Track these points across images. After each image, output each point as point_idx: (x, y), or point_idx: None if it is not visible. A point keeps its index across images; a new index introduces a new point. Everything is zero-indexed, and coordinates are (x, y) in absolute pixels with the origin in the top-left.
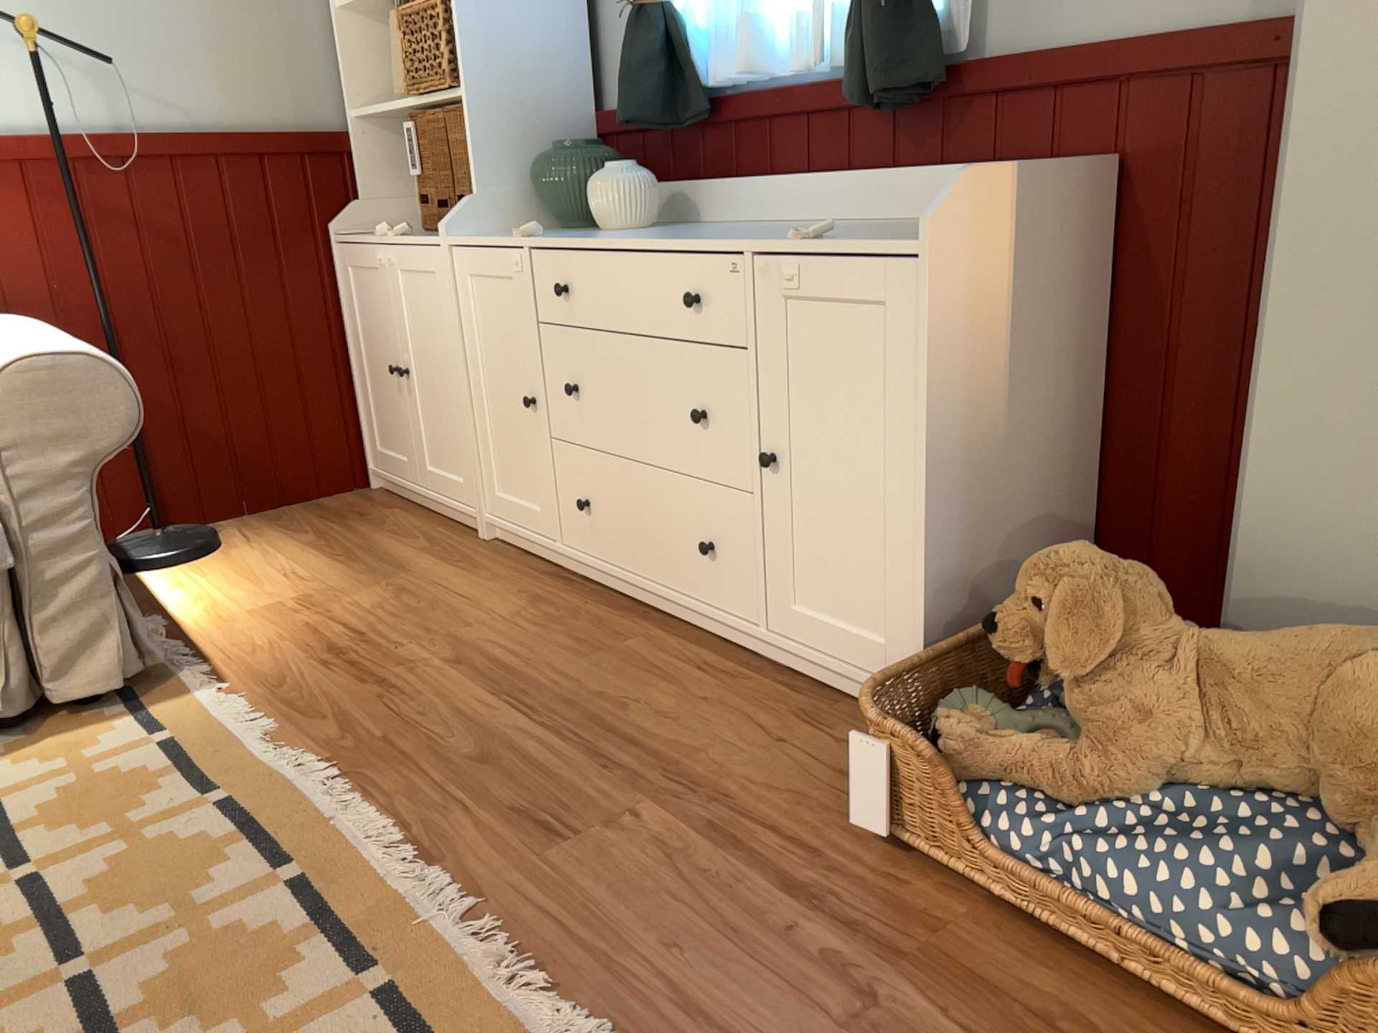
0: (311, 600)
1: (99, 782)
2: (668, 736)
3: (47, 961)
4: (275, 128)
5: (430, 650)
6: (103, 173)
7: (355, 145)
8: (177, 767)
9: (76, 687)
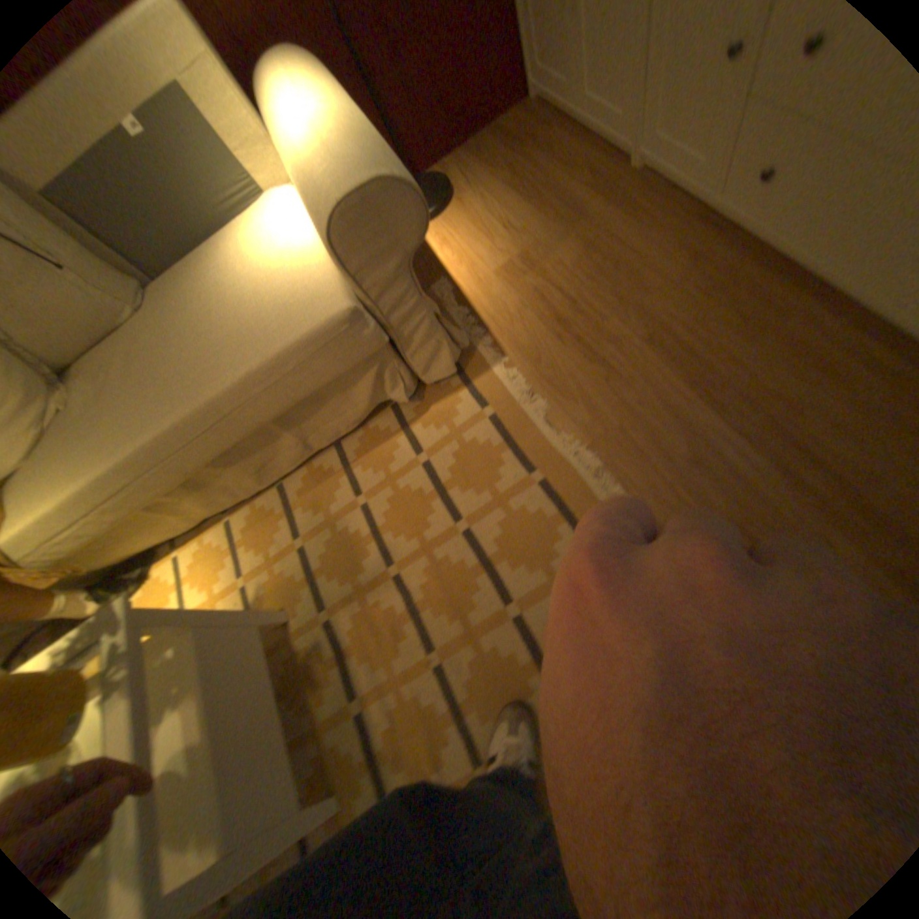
0: (530, 261)
1: (470, 453)
2: (847, 457)
3: (497, 602)
4: None
5: (628, 327)
6: None
7: None
8: (506, 447)
9: (433, 377)
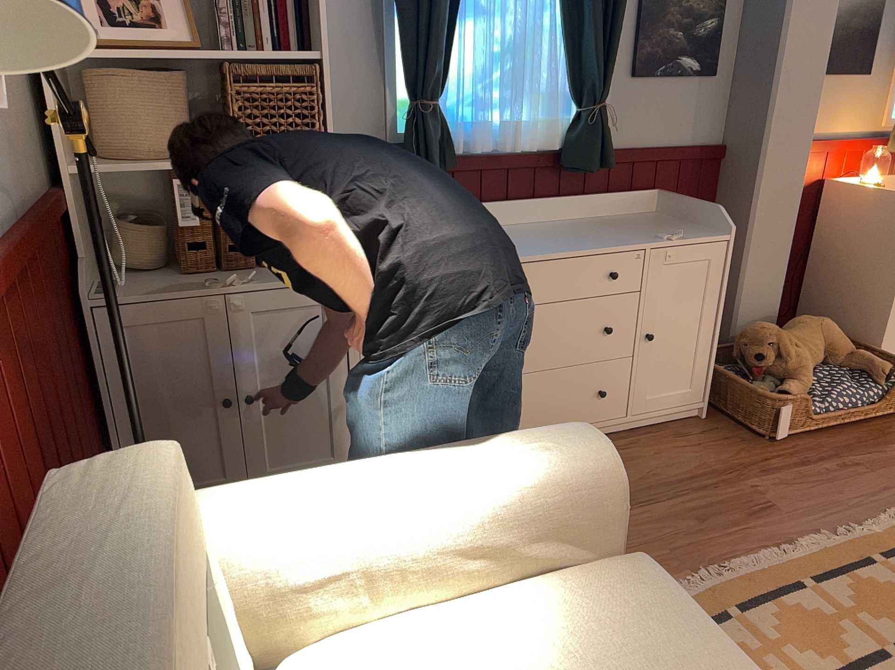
0: None
1: None
2: (689, 467)
3: (889, 666)
4: (31, 194)
5: None
6: (3, 292)
7: (71, 200)
8: None
9: None
